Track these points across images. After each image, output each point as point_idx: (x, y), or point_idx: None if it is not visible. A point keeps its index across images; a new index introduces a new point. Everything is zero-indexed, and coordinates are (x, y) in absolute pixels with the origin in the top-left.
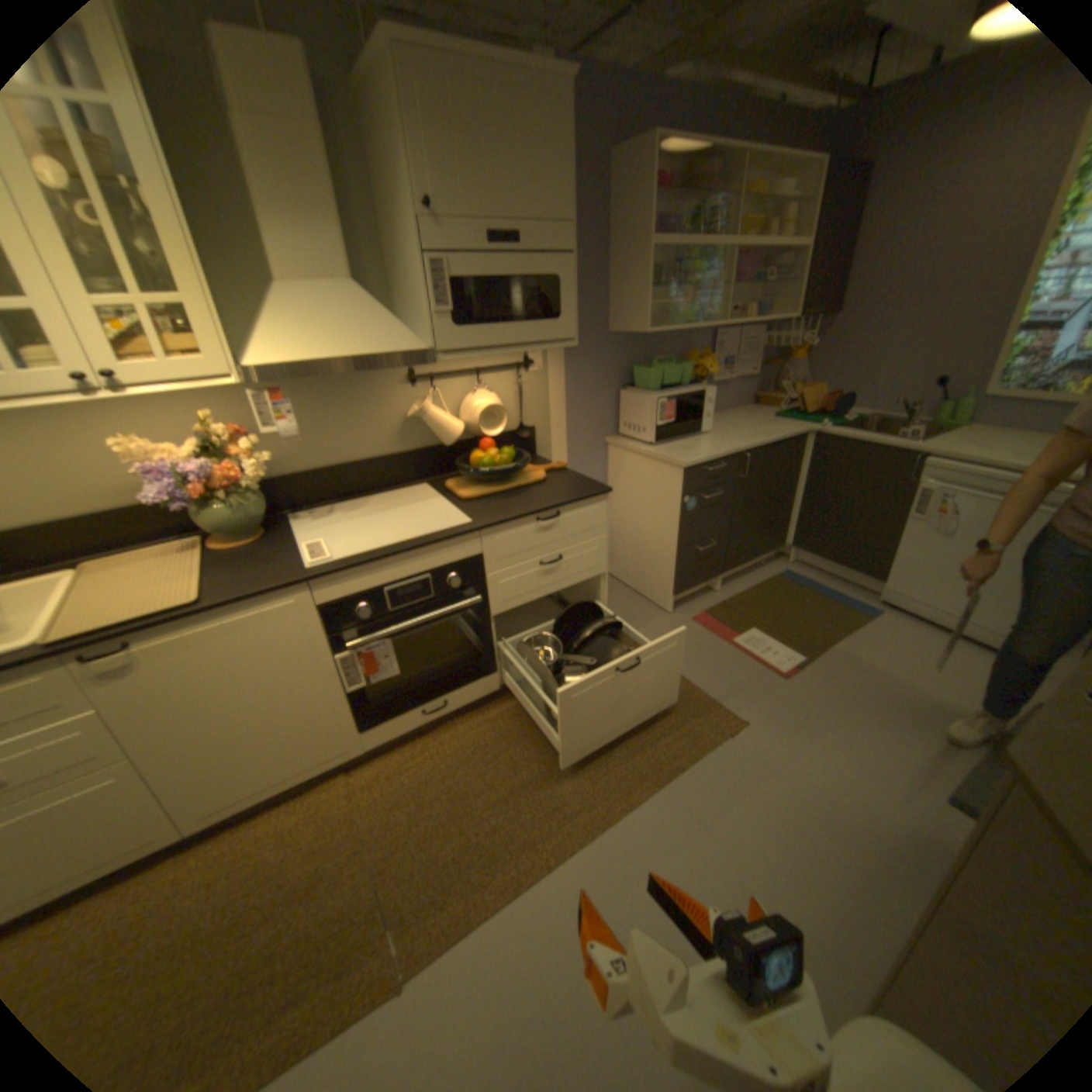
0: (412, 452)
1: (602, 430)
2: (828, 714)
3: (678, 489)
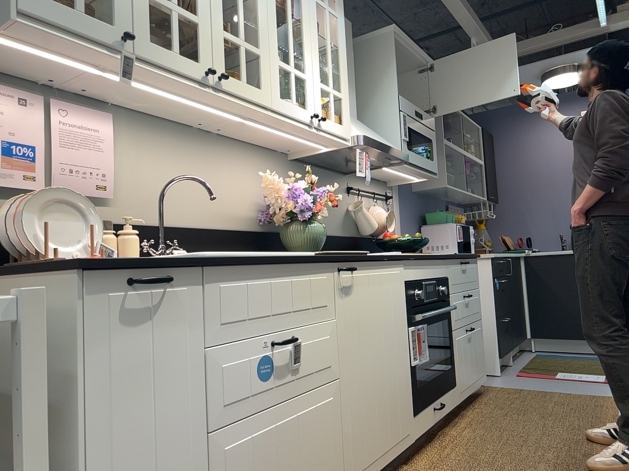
0: (349, 237)
1: None
2: None
3: (490, 273)
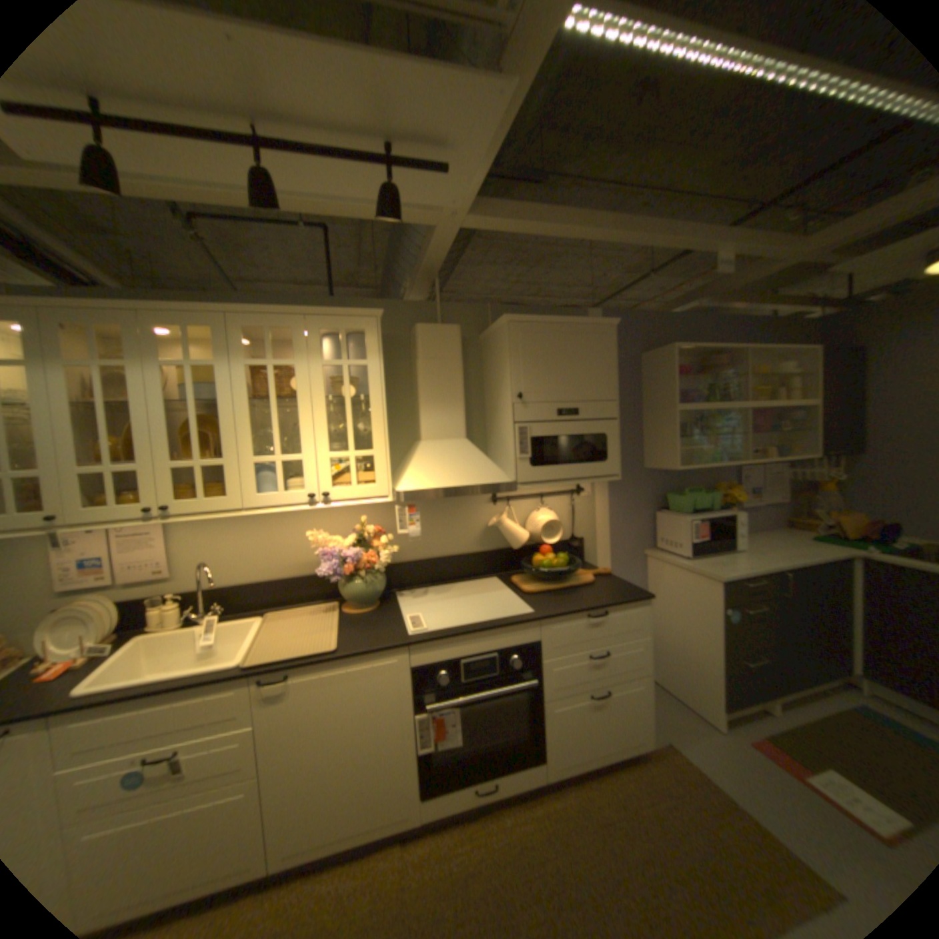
0: (488, 551)
1: (642, 544)
2: None
3: (721, 602)
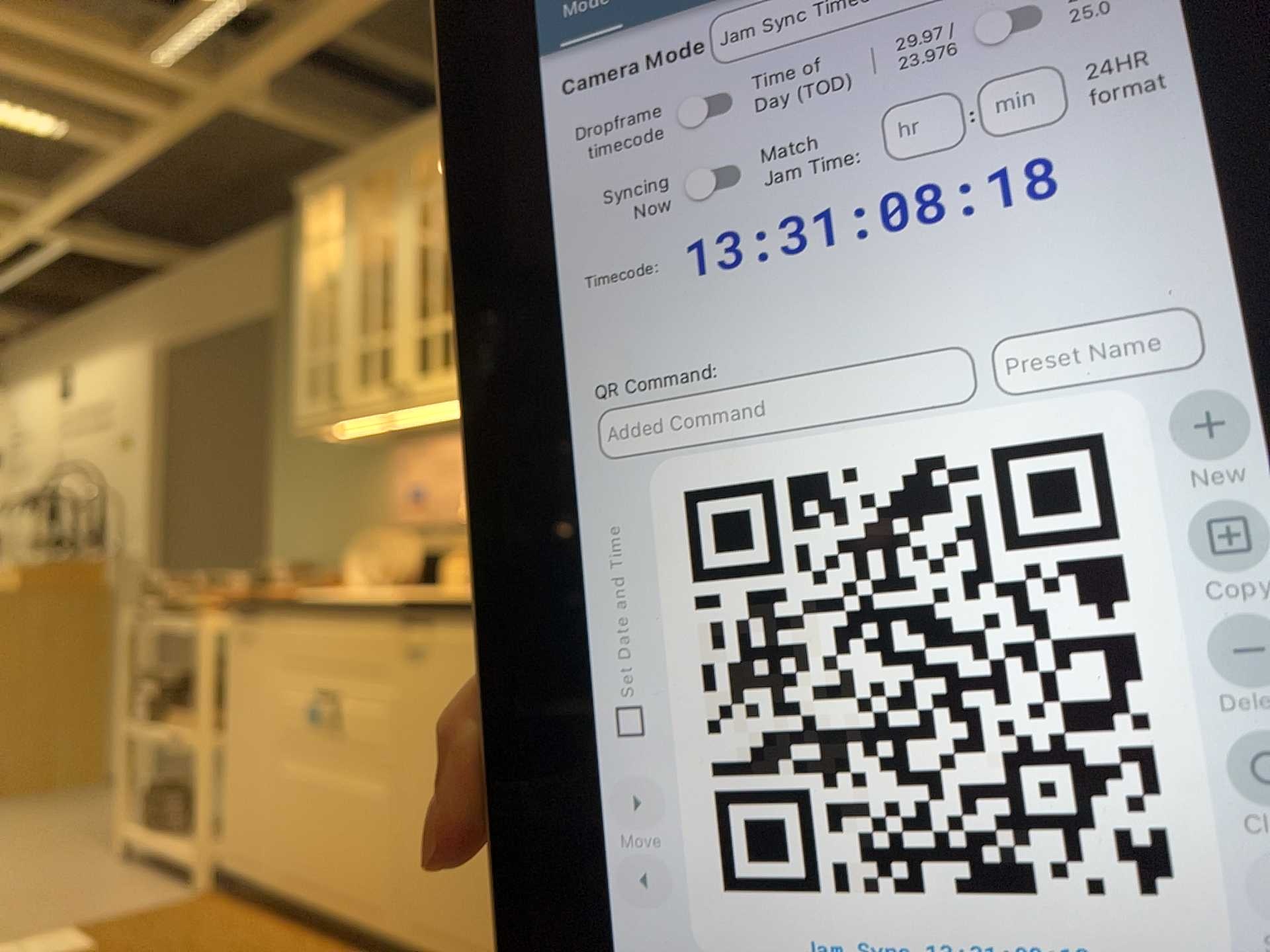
0: None
1: None
2: None
3: None
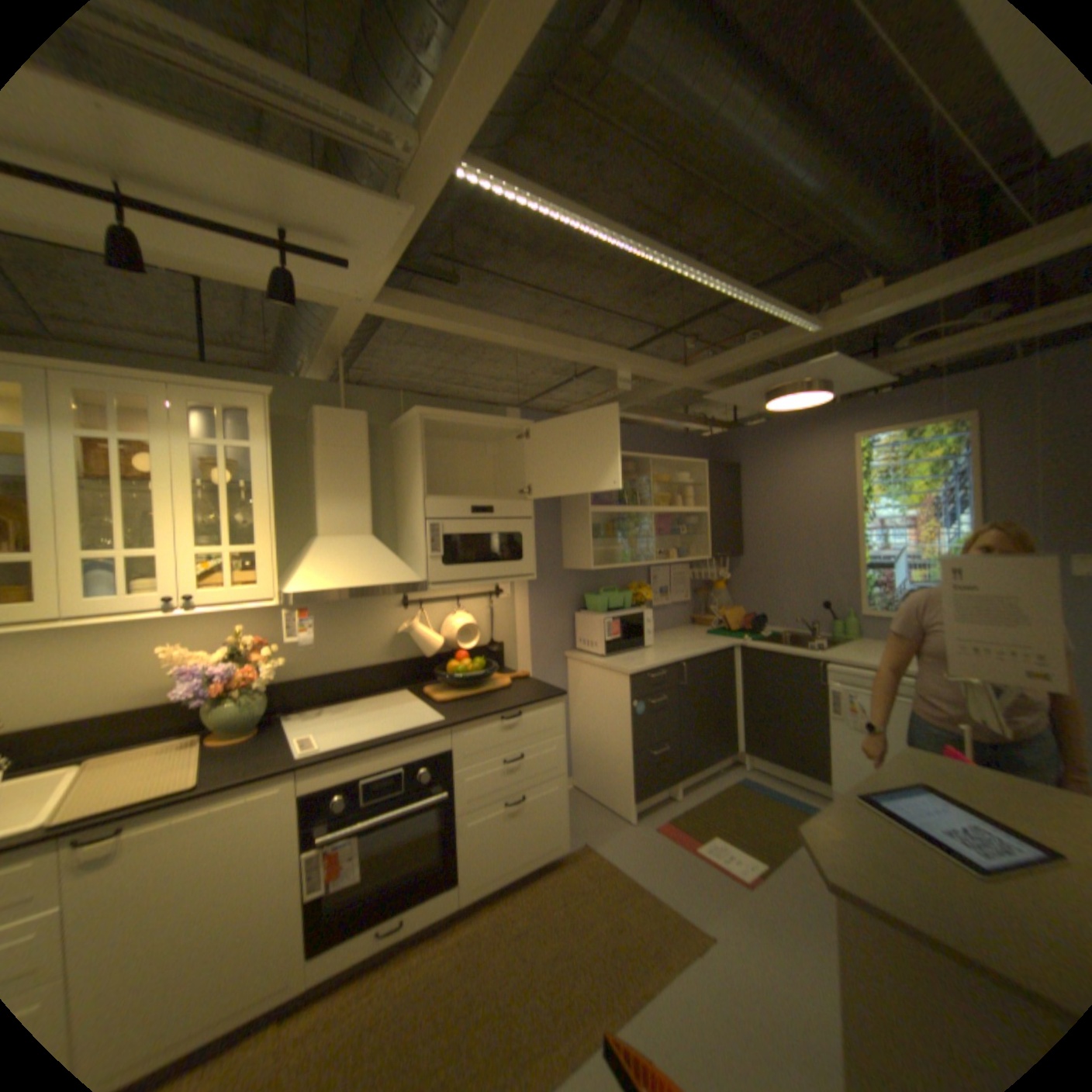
0: (397, 661)
1: (561, 645)
2: (794, 927)
3: (627, 693)
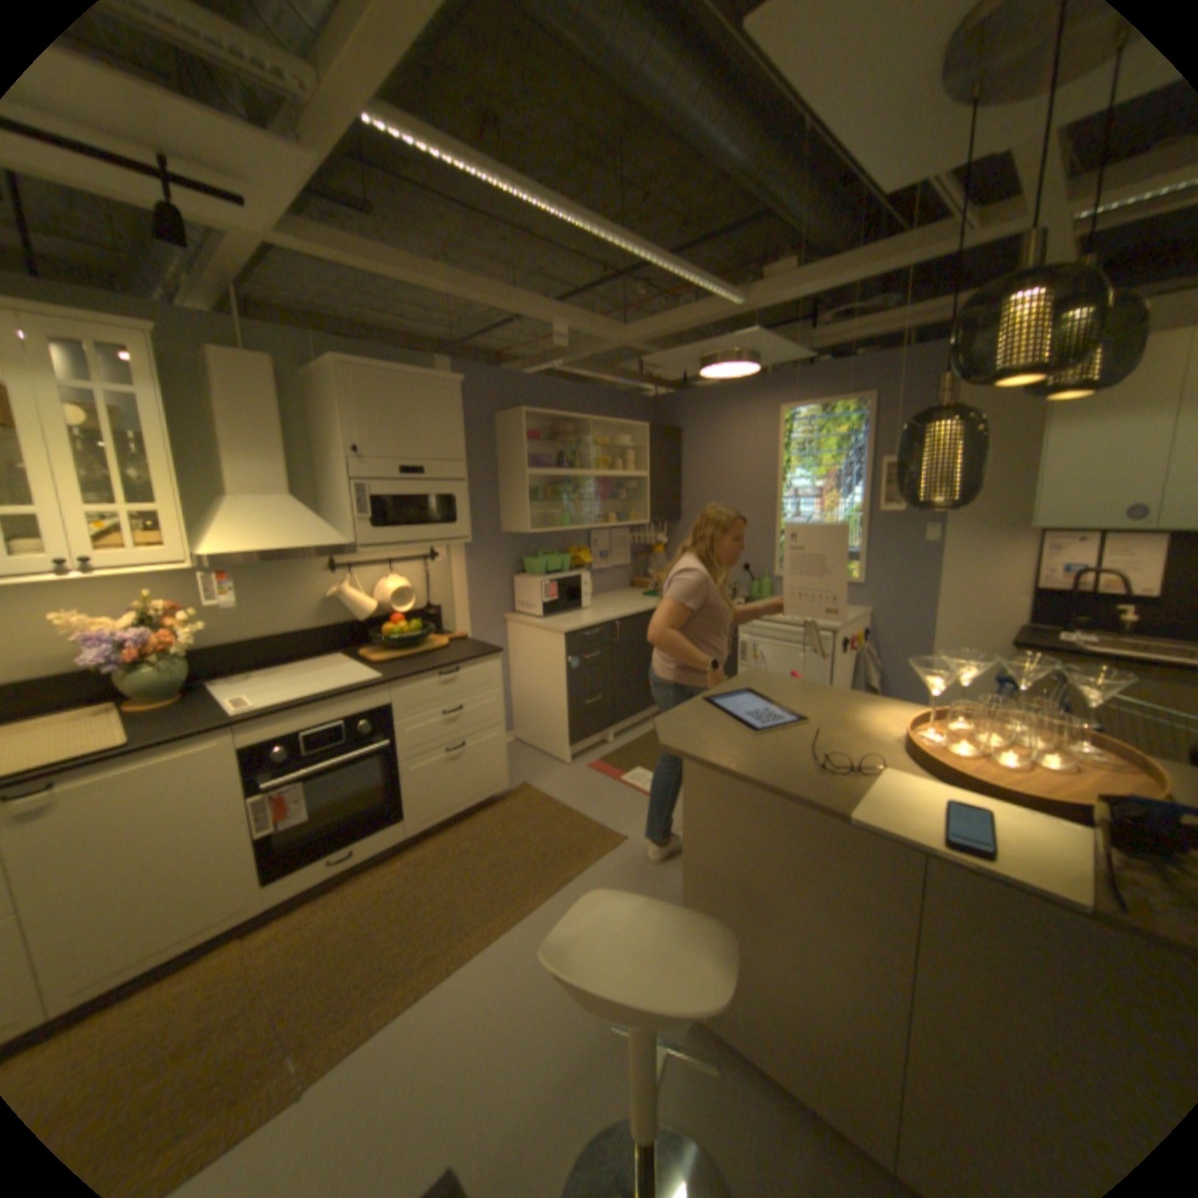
0: (328, 627)
1: (501, 609)
2: None
3: (563, 651)
